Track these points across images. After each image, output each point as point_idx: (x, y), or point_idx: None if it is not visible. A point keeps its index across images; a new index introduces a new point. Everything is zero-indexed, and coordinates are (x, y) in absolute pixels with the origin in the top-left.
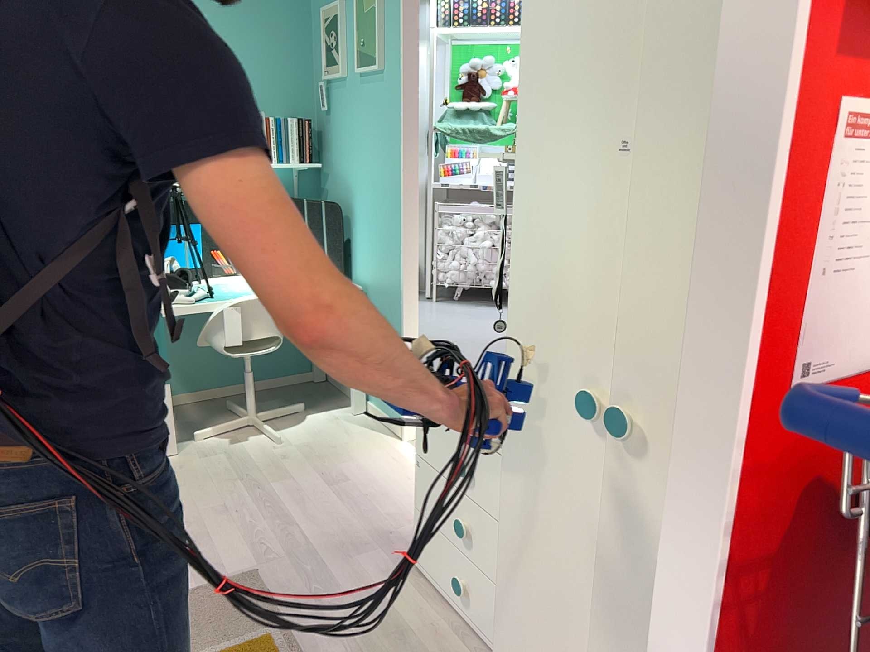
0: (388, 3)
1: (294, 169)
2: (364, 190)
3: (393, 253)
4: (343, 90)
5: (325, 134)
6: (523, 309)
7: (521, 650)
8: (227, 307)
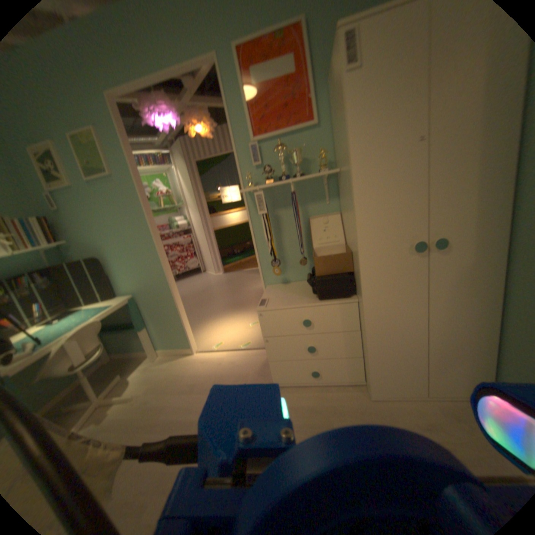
0: (103, 135)
1: (40, 248)
2: (114, 243)
3: (154, 267)
4: (70, 192)
5: (58, 222)
6: (367, 228)
7: (387, 364)
8: (65, 339)
